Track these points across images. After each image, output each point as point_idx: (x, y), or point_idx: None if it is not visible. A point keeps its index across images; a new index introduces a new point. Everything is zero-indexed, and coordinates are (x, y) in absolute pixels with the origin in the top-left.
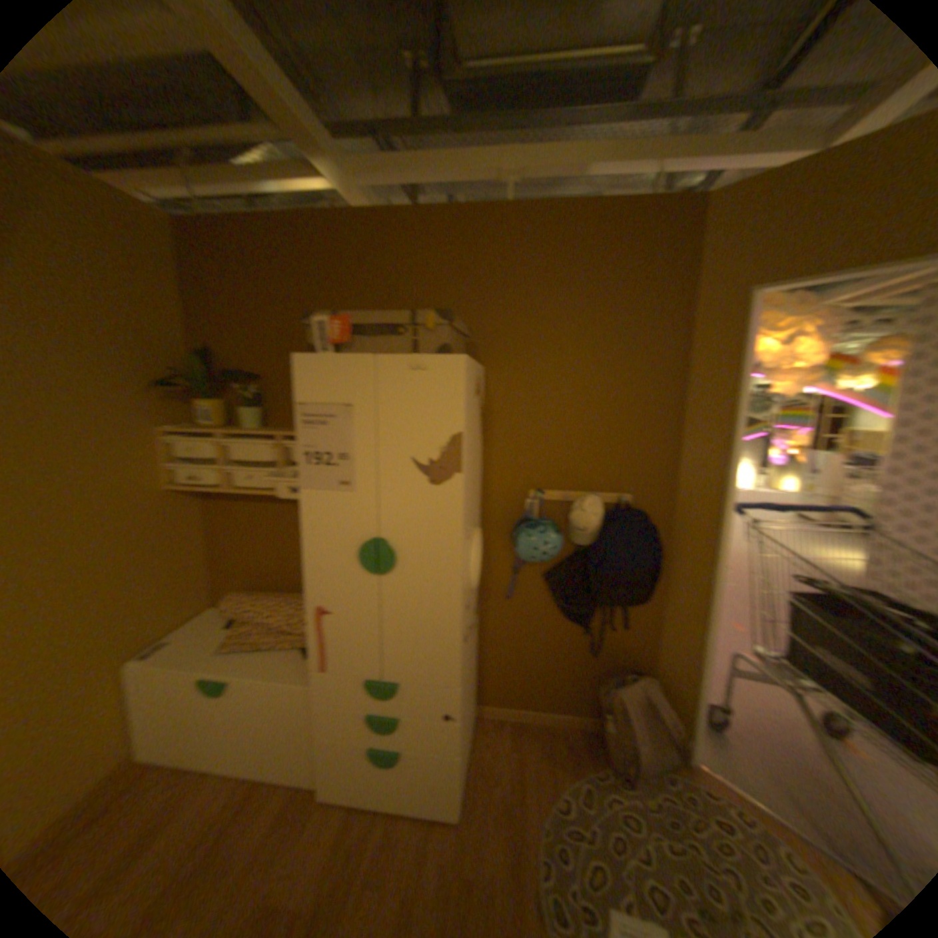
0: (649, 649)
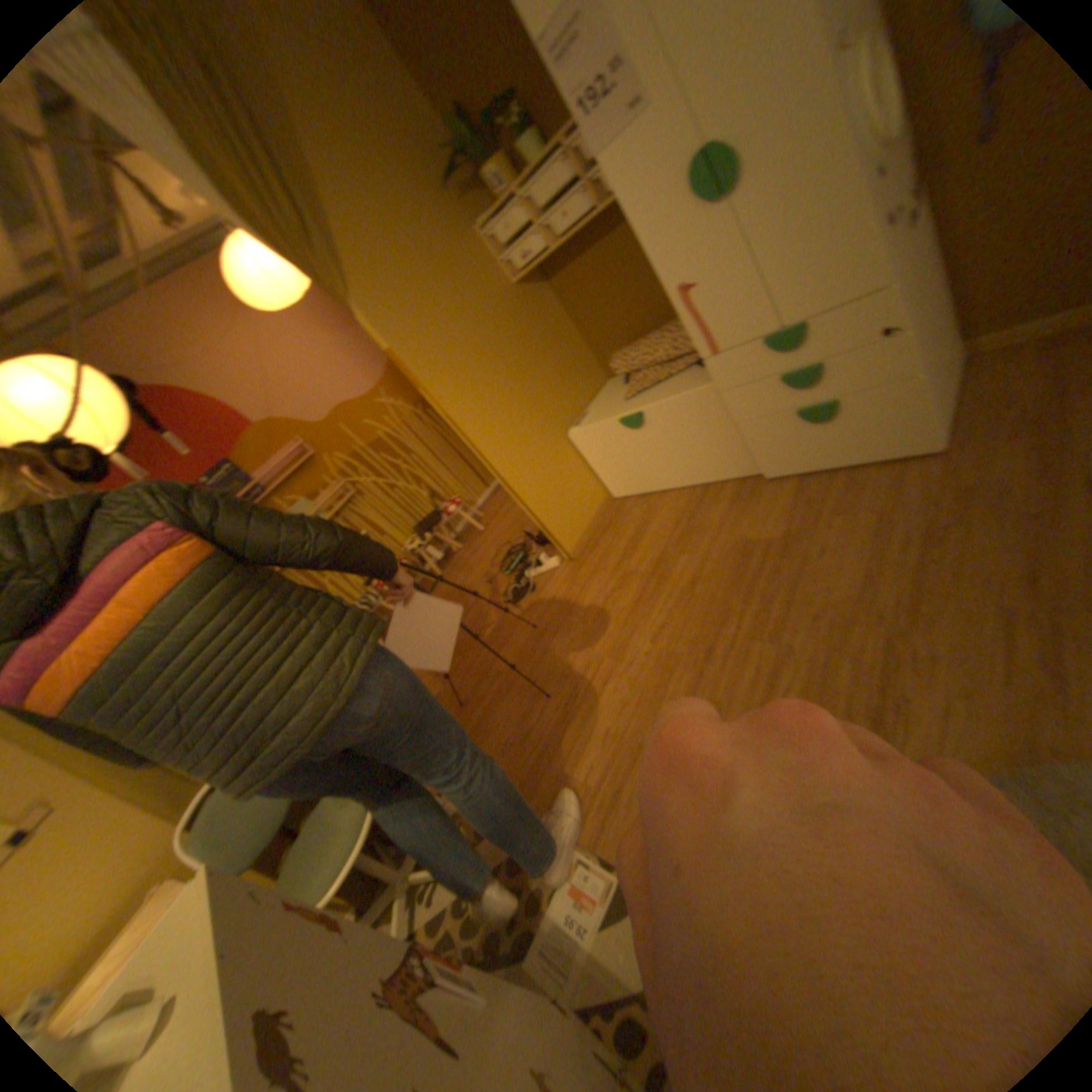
0: None
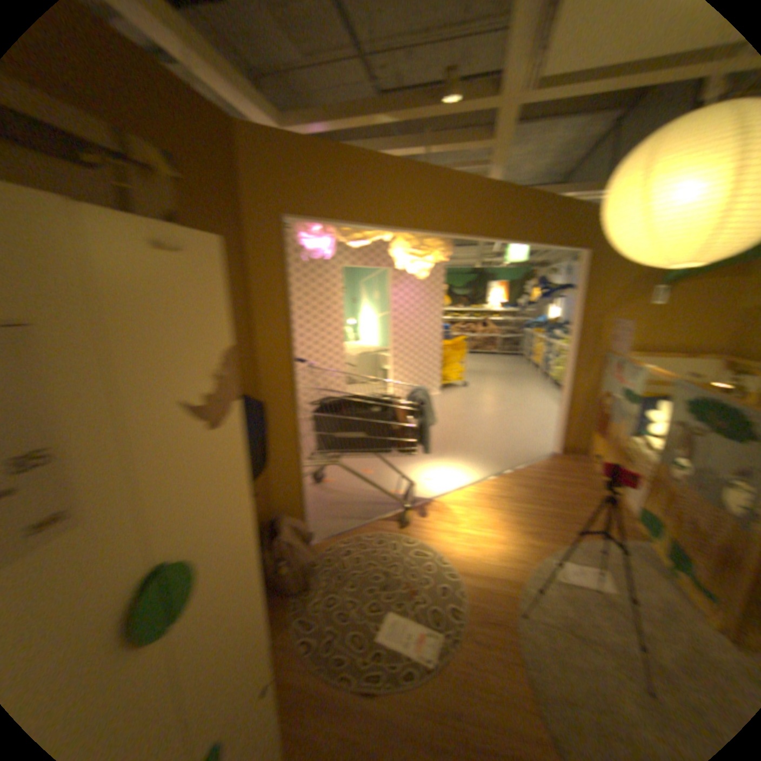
0: (268, 499)
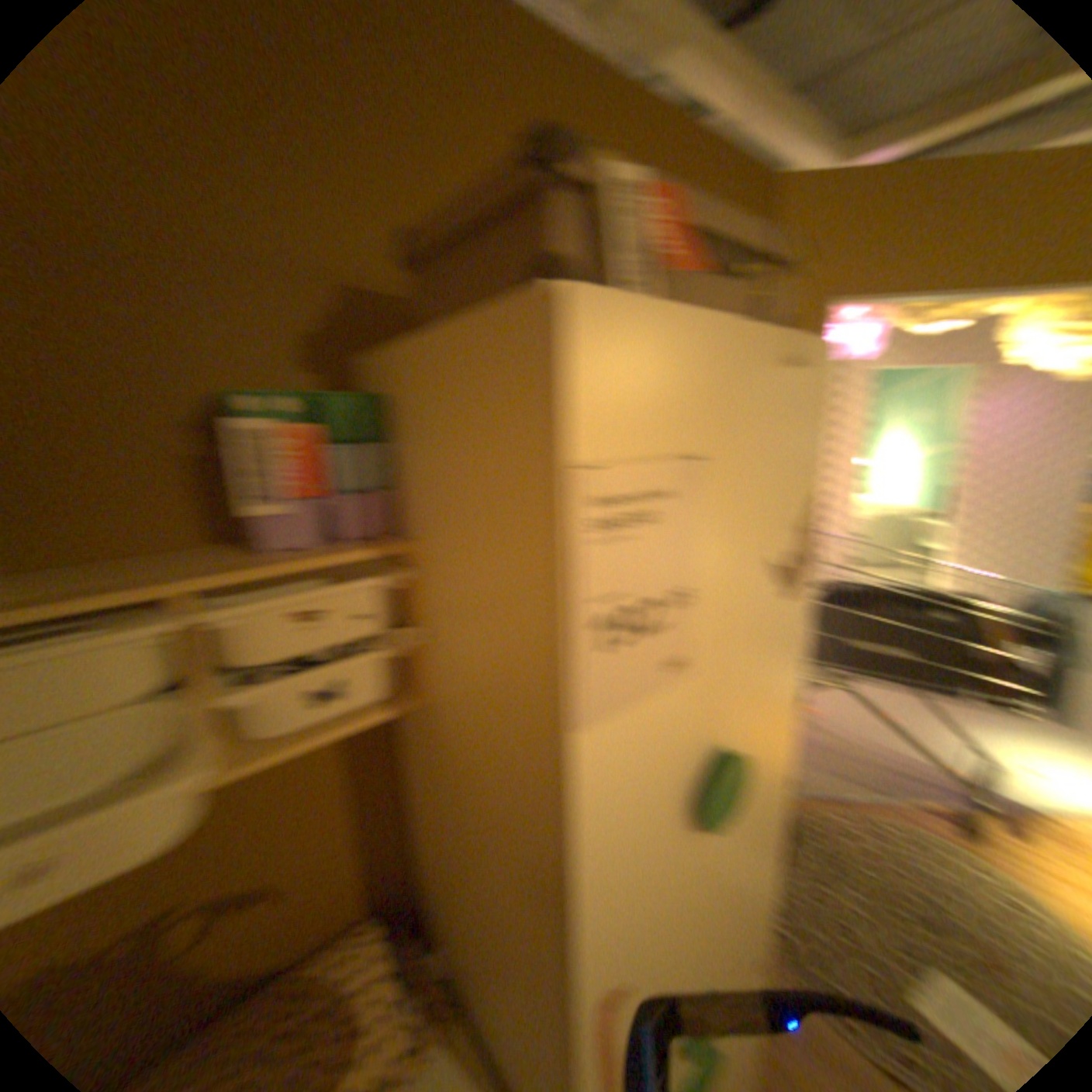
0: None
